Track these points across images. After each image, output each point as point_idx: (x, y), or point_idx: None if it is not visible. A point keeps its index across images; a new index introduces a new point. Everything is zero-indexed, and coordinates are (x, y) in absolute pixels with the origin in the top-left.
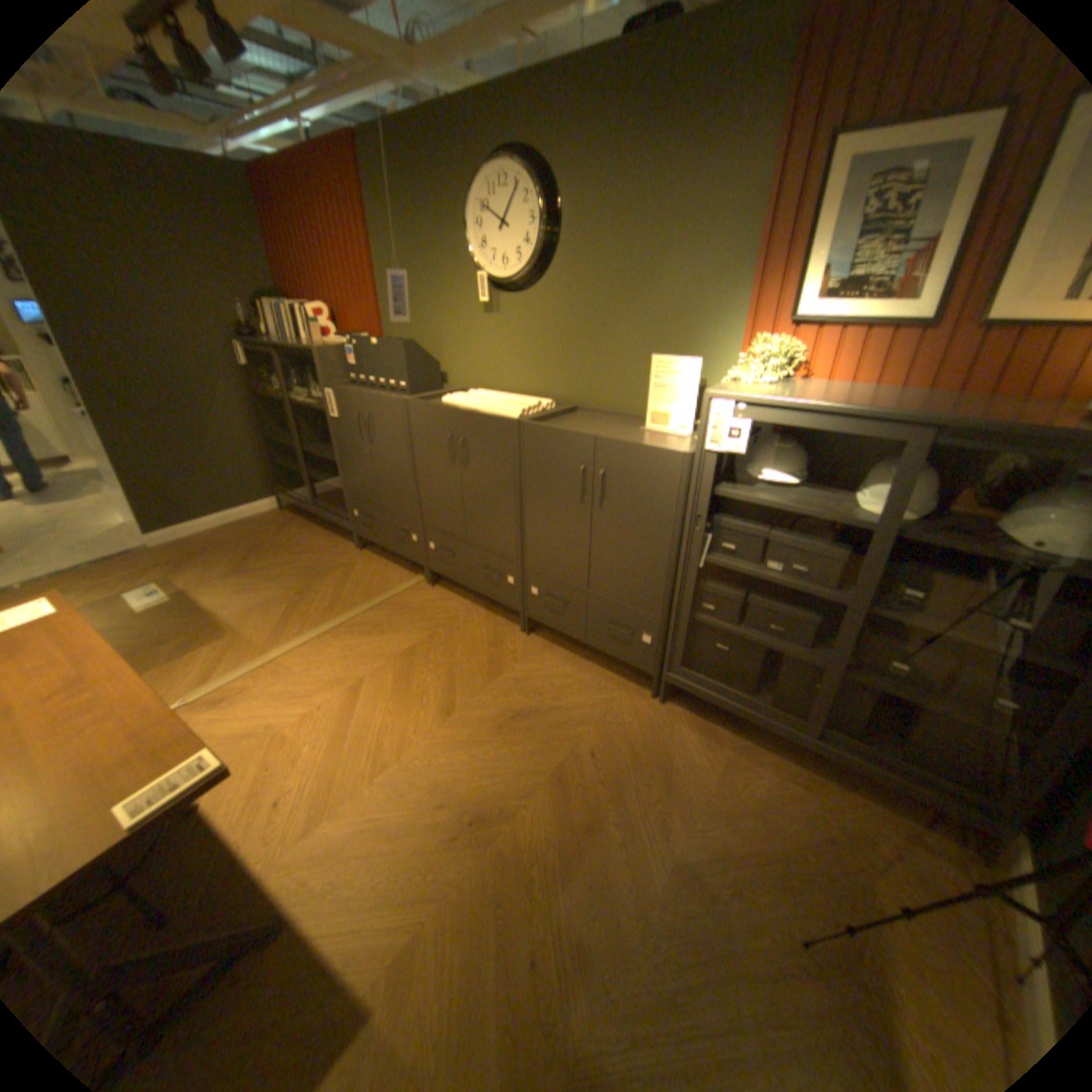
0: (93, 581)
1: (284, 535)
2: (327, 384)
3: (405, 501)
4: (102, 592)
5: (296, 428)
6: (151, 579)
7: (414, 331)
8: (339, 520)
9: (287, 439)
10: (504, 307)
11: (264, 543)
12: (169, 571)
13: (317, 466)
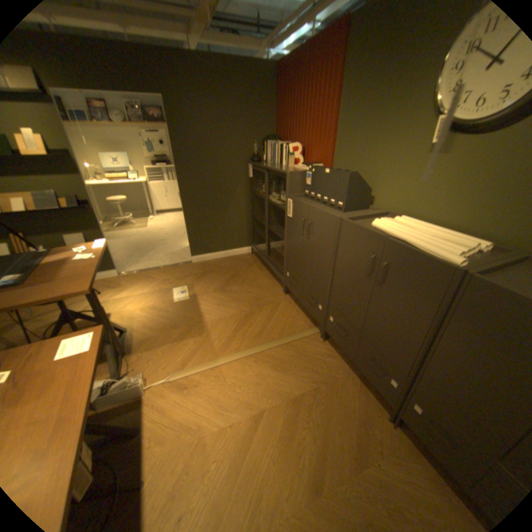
0: (166, 276)
1: (249, 271)
2: (289, 195)
3: (320, 283)
4: (167, 284)
5: (268, 215)
6: (187, 282)
7: (356, 163)
8: (277, 273)
9: (263, 219)
10: (457, 147)
11: (239, 274)
12: (195, 279)
13: (274, 237)
